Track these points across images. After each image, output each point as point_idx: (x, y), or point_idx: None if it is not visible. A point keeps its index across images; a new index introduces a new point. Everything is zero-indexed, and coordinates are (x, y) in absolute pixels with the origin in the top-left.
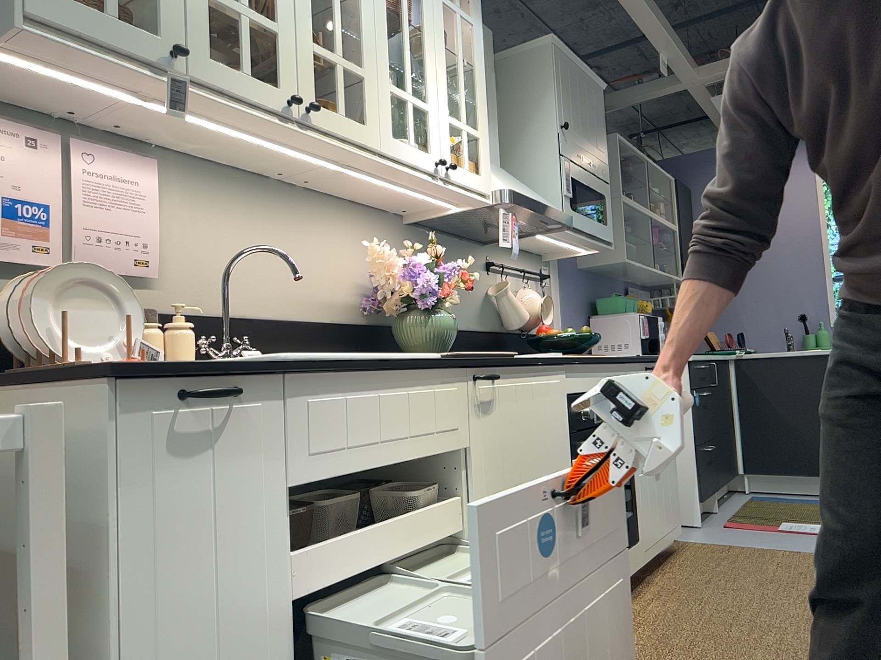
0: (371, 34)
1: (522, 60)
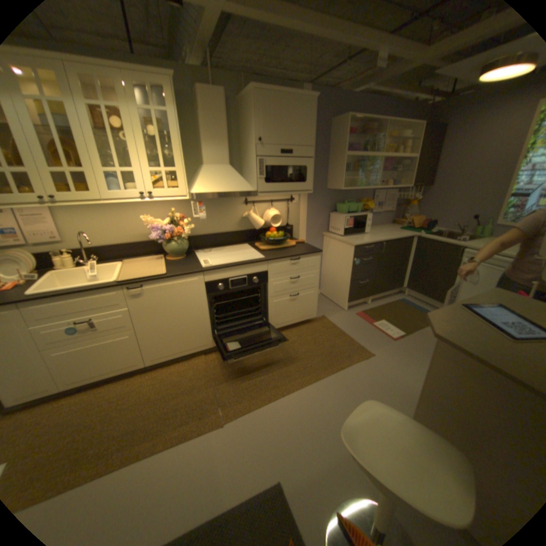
0: (85, 150)
1: (247, 97)
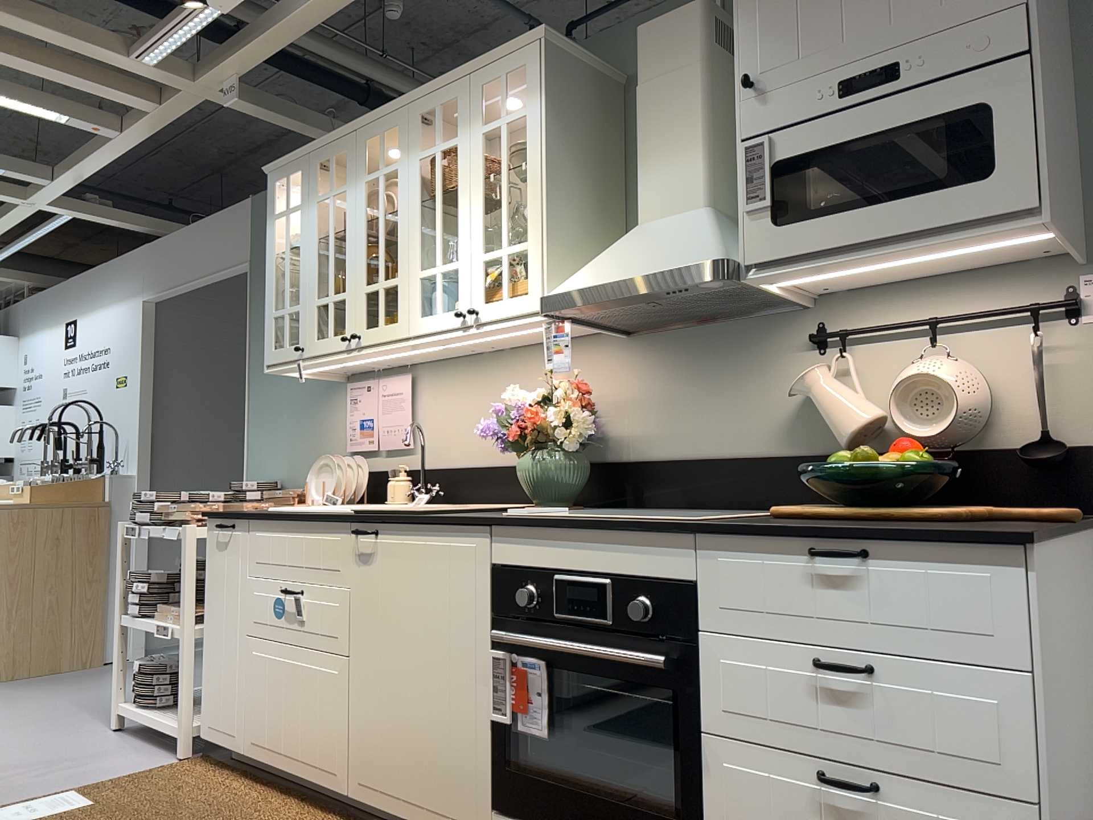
0: (403, 241)
1: None
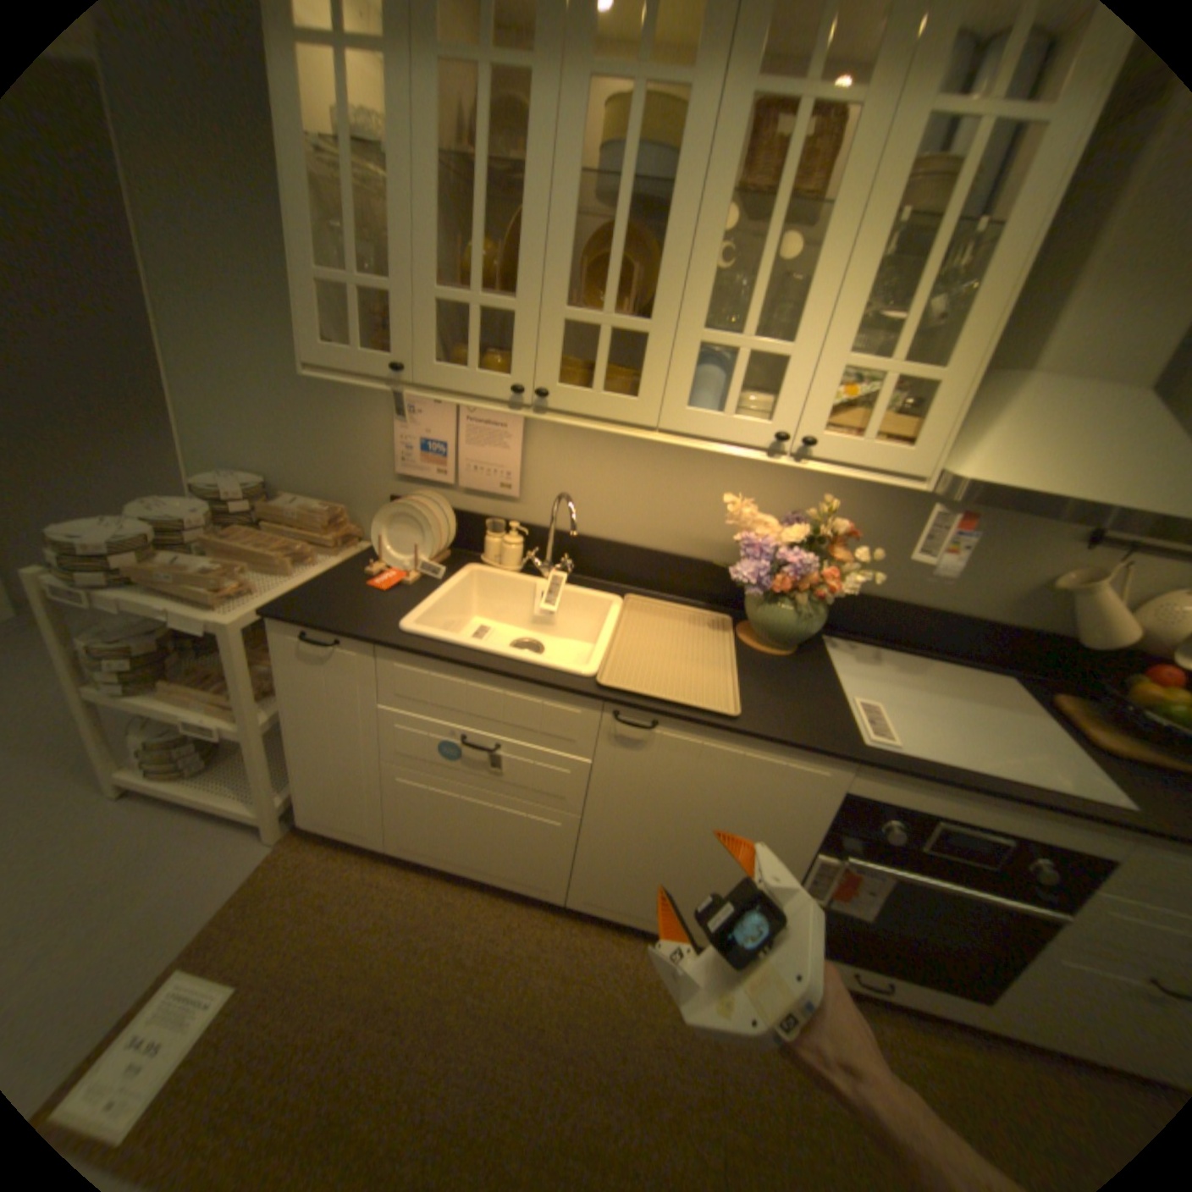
0: (679, 260)
1: None
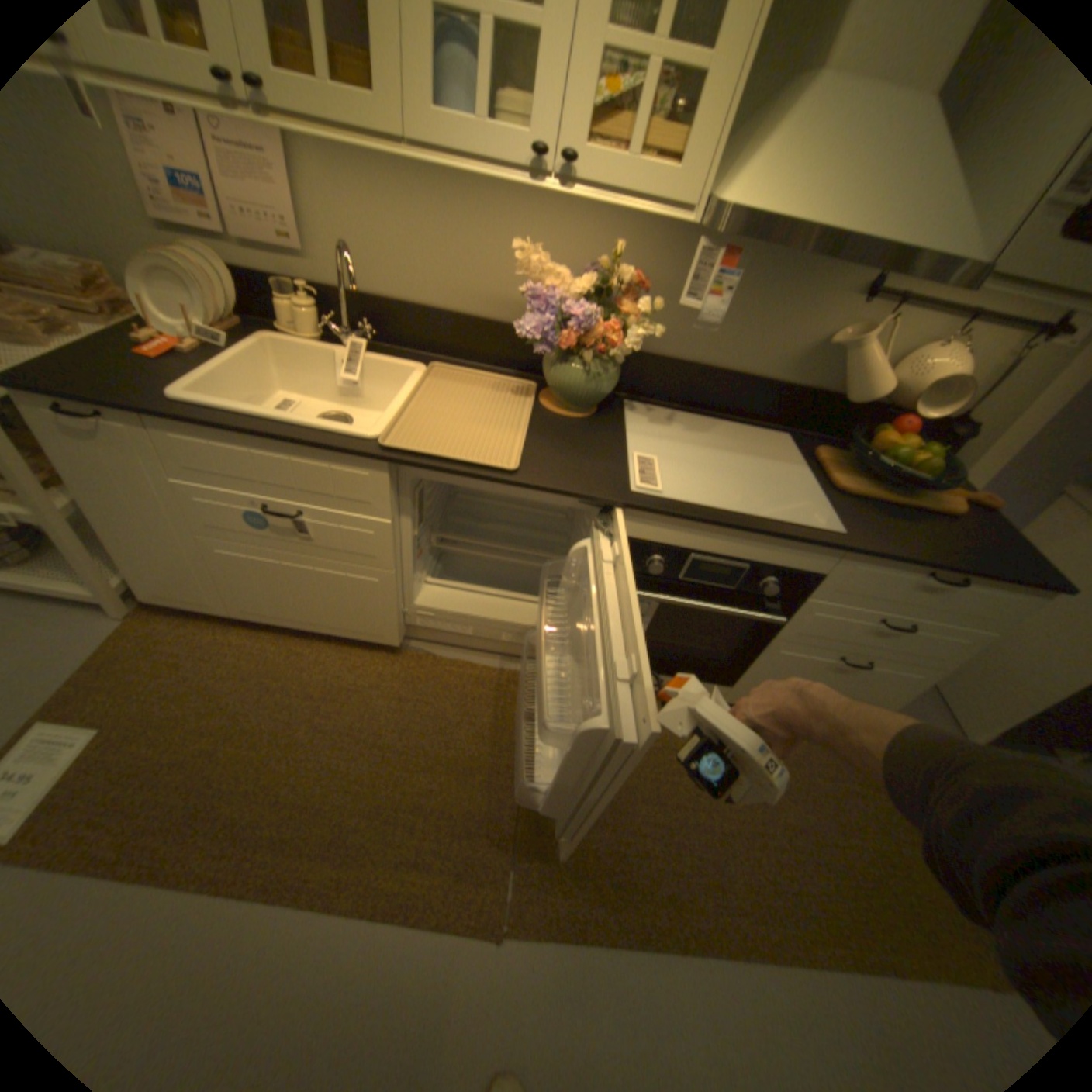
0: None
1: None
